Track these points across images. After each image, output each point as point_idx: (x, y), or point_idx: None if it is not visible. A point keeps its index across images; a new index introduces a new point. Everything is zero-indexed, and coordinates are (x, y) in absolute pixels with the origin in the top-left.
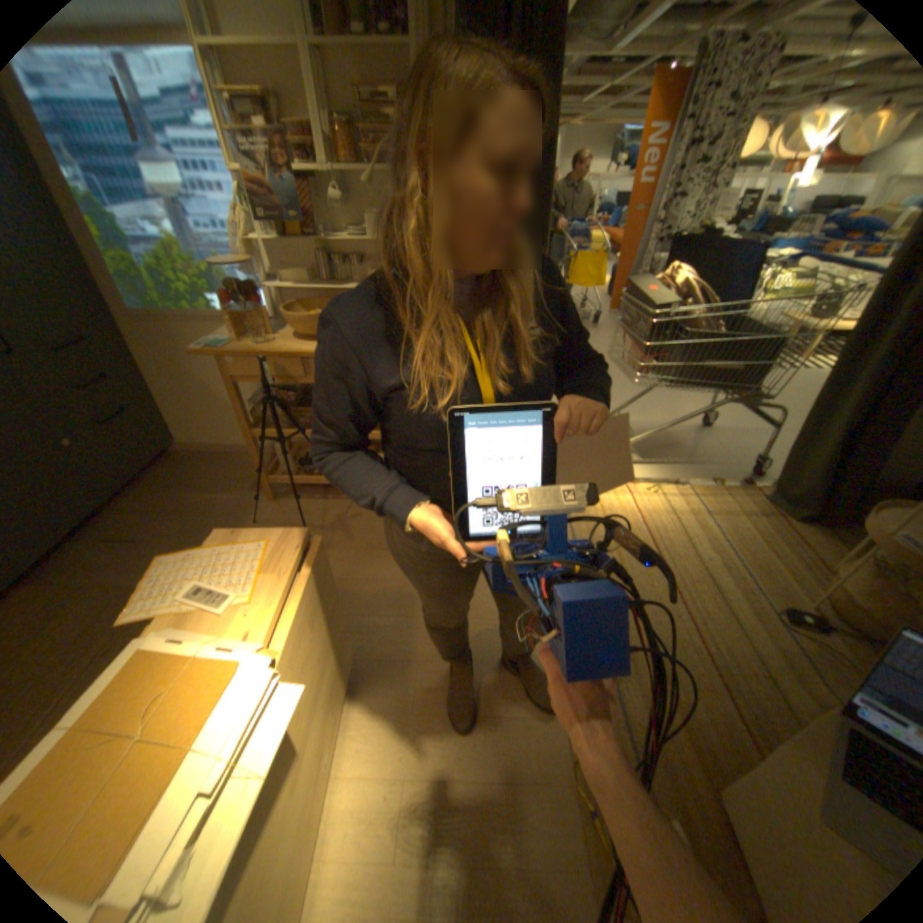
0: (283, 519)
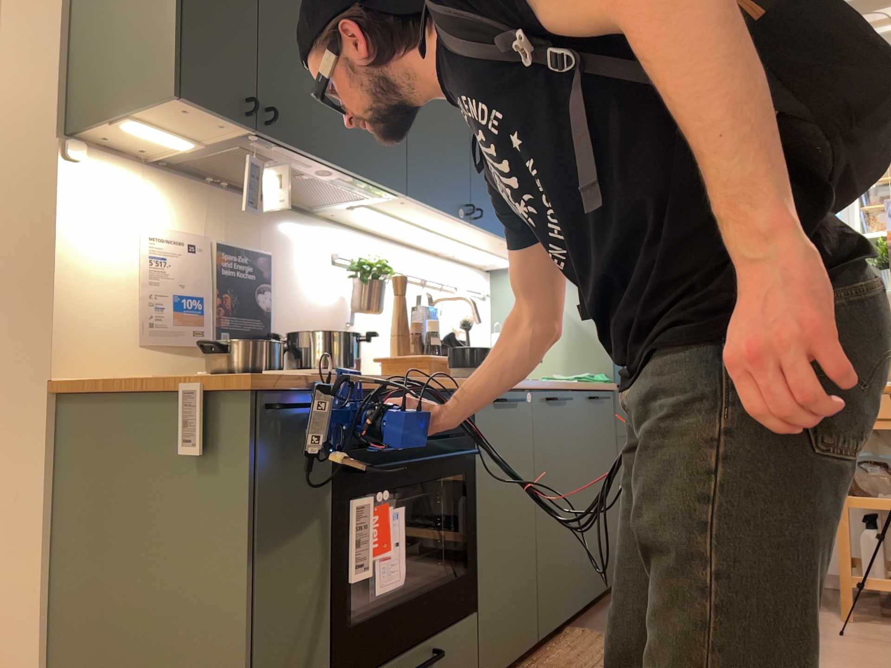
0: (890, 638)
